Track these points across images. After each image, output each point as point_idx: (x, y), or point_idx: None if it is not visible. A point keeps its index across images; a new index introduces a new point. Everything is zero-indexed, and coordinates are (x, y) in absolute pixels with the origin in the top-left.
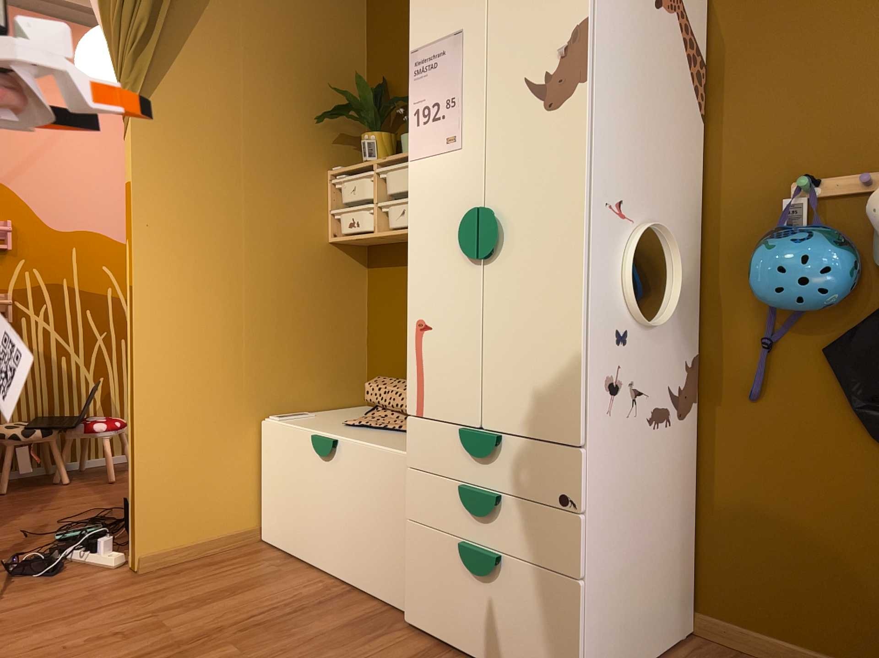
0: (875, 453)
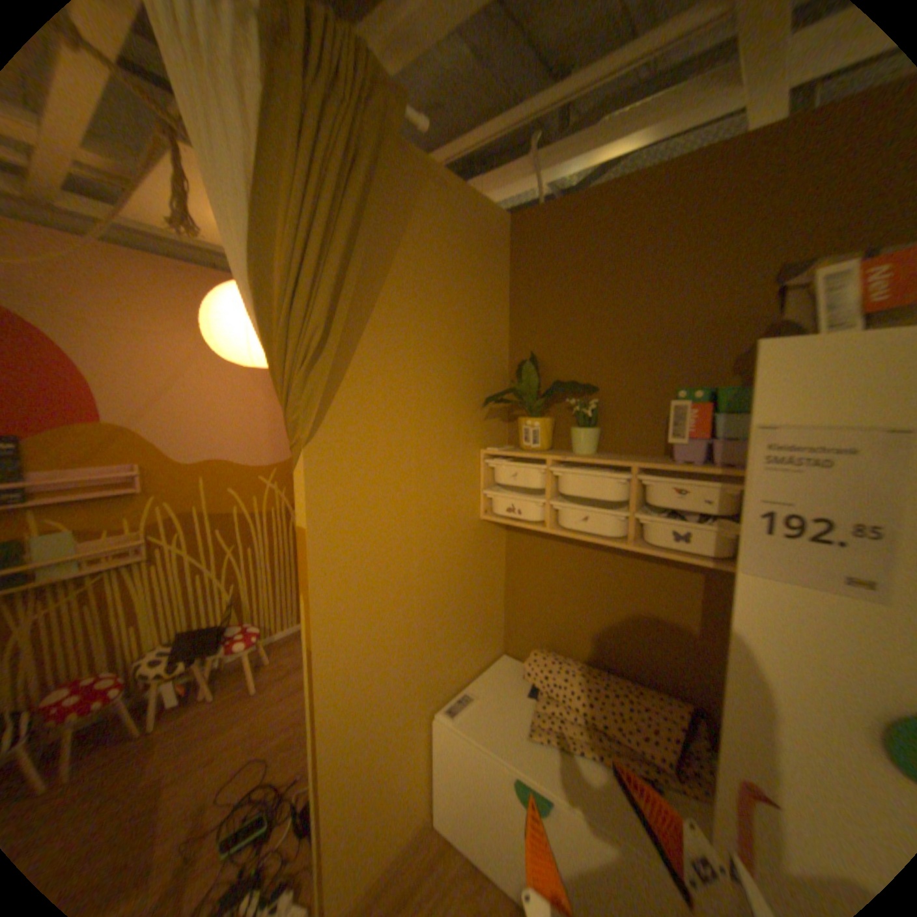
0: None
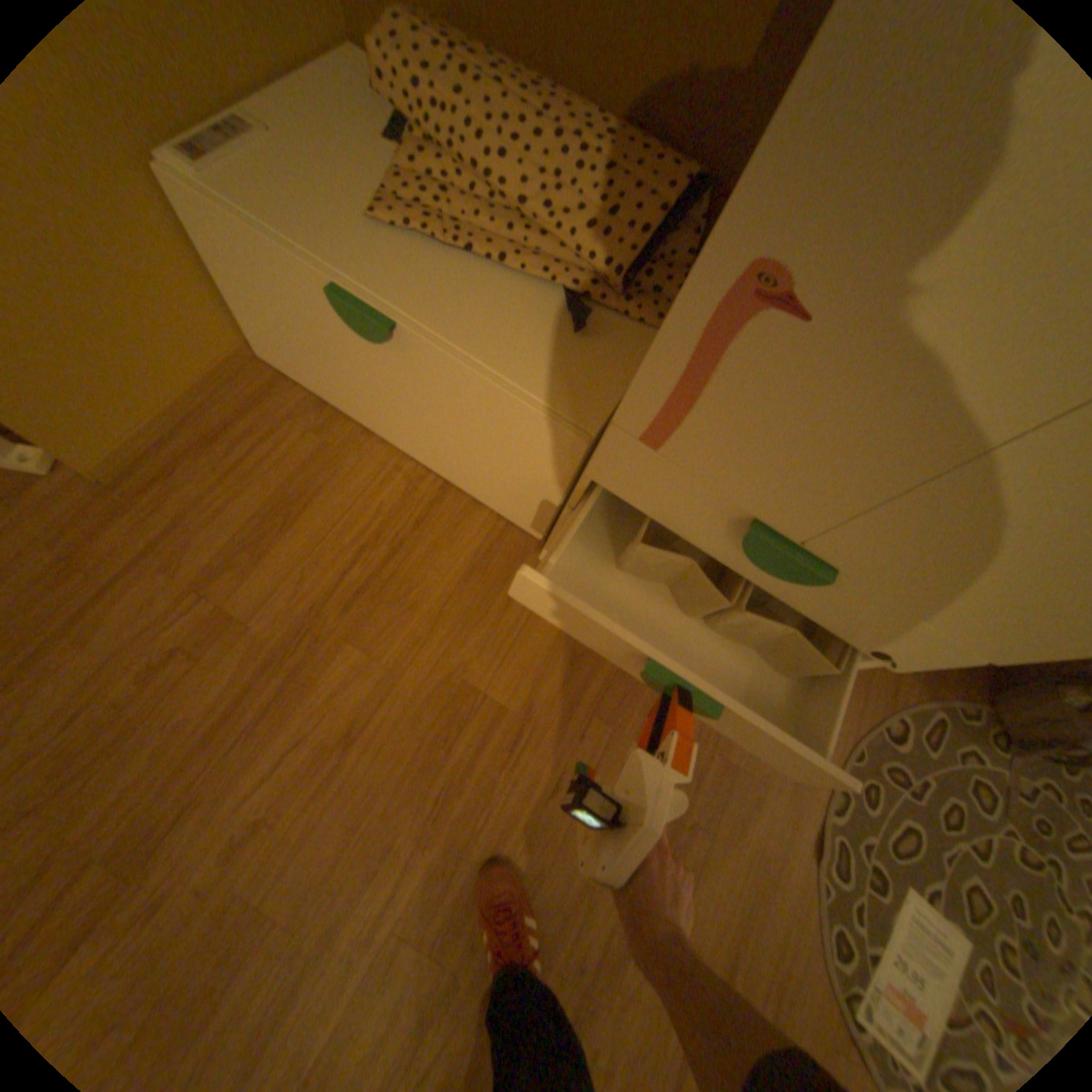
0: None
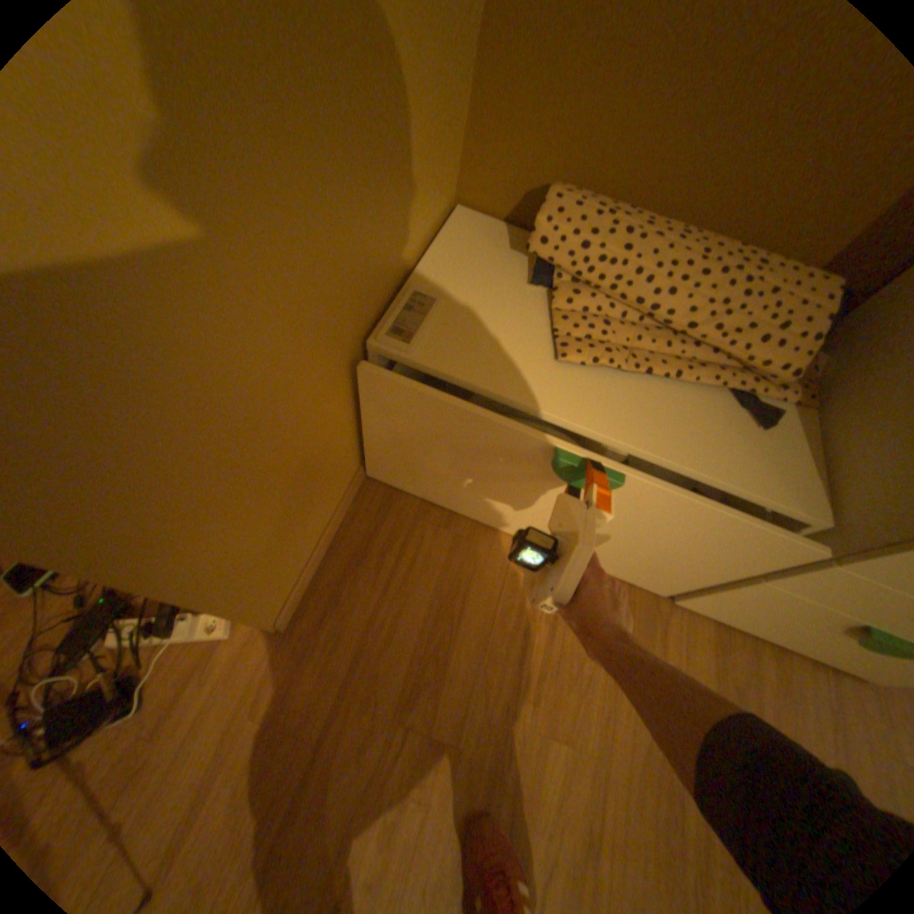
0: None
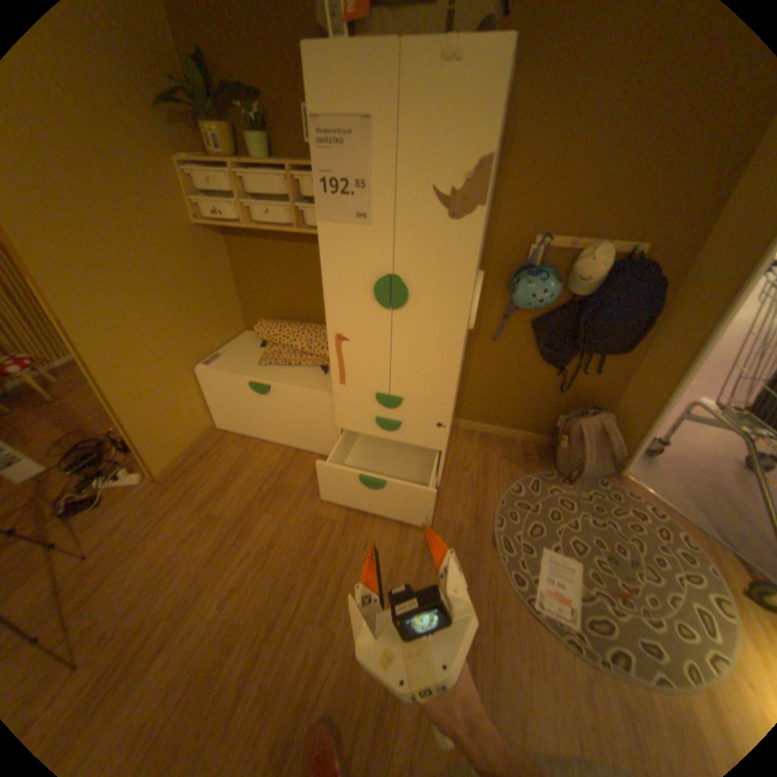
0: (540, 364)
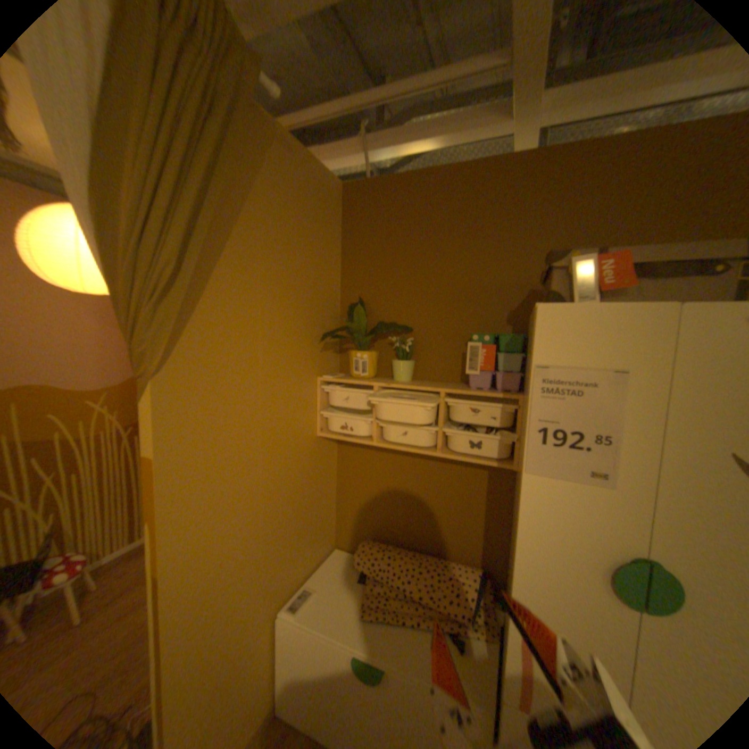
0: None
